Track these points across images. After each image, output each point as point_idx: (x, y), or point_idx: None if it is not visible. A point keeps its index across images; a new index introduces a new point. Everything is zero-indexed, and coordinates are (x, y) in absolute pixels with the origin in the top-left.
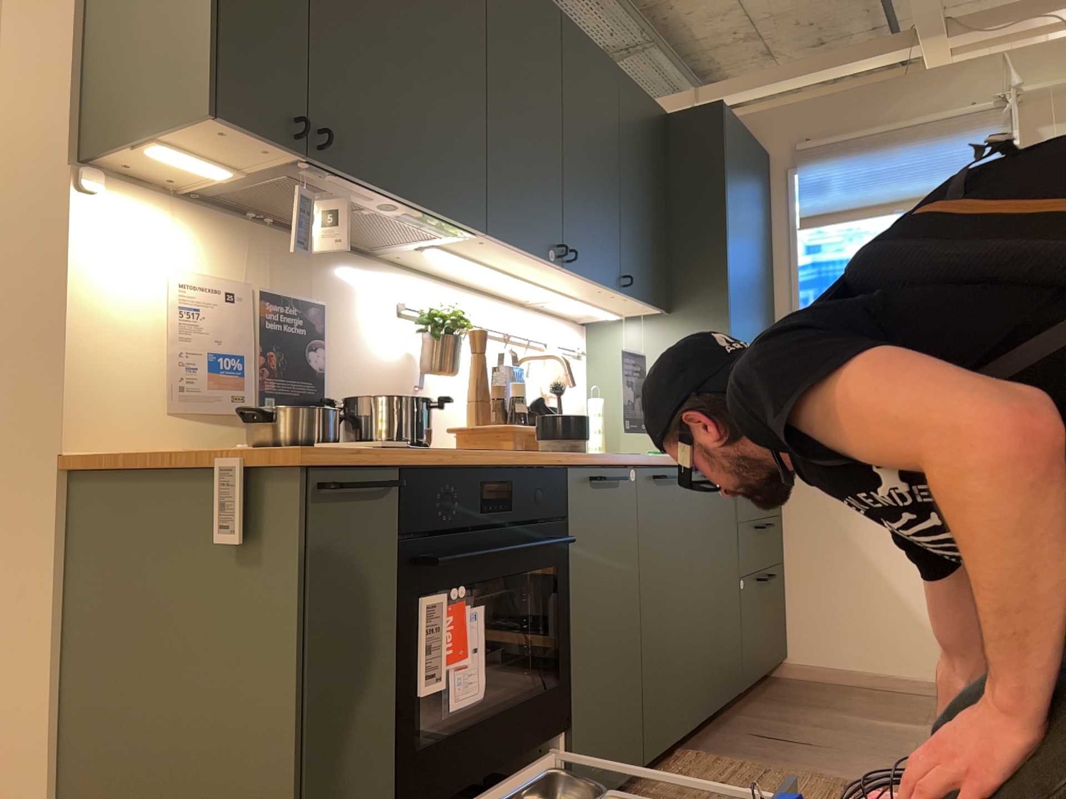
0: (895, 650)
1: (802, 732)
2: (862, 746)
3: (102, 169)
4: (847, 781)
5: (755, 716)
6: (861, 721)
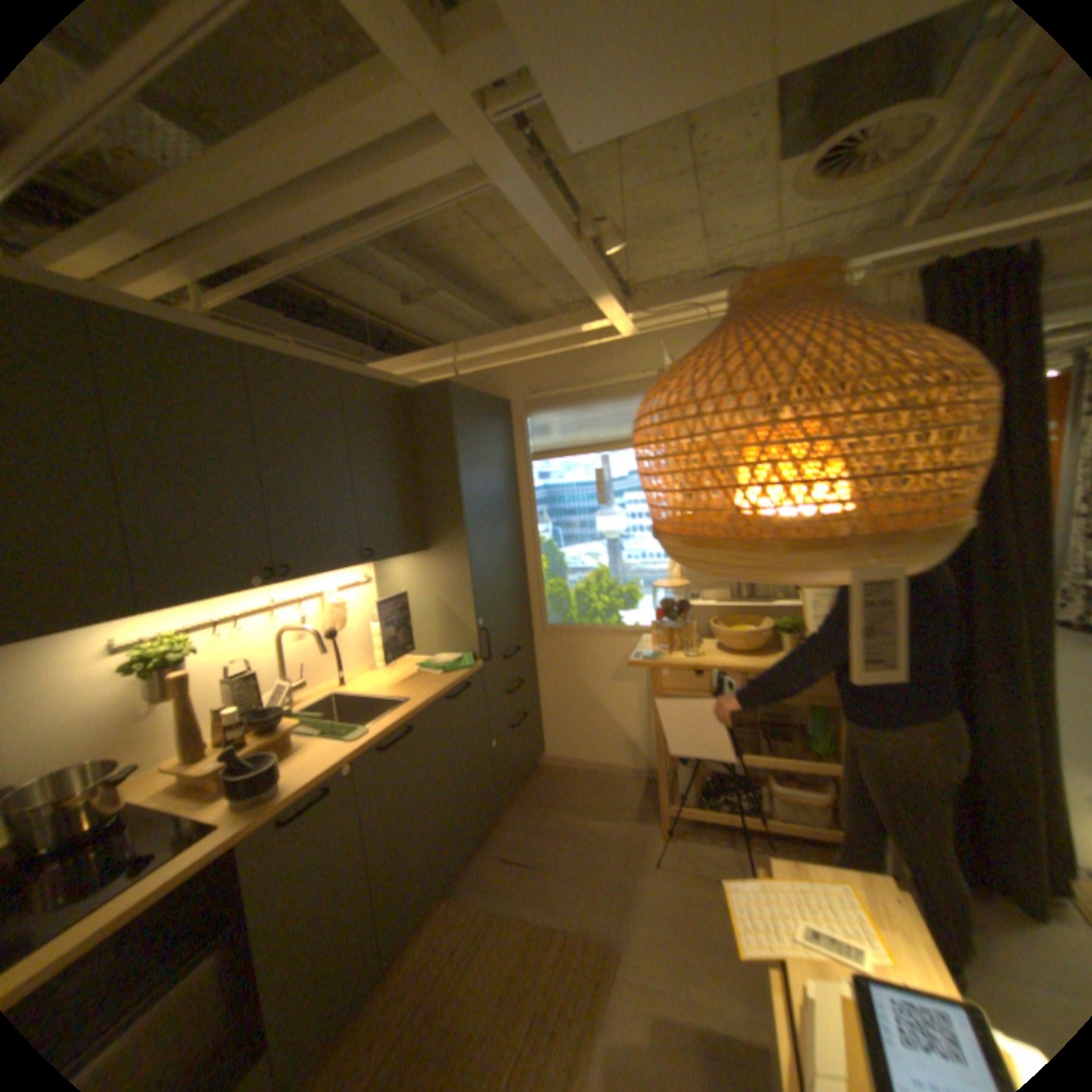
0: (607, 750)
1: (532, 850)
2: (567, 865)
3: None
4: (541, 933)
5: (507, 831)
6: (576, 825)
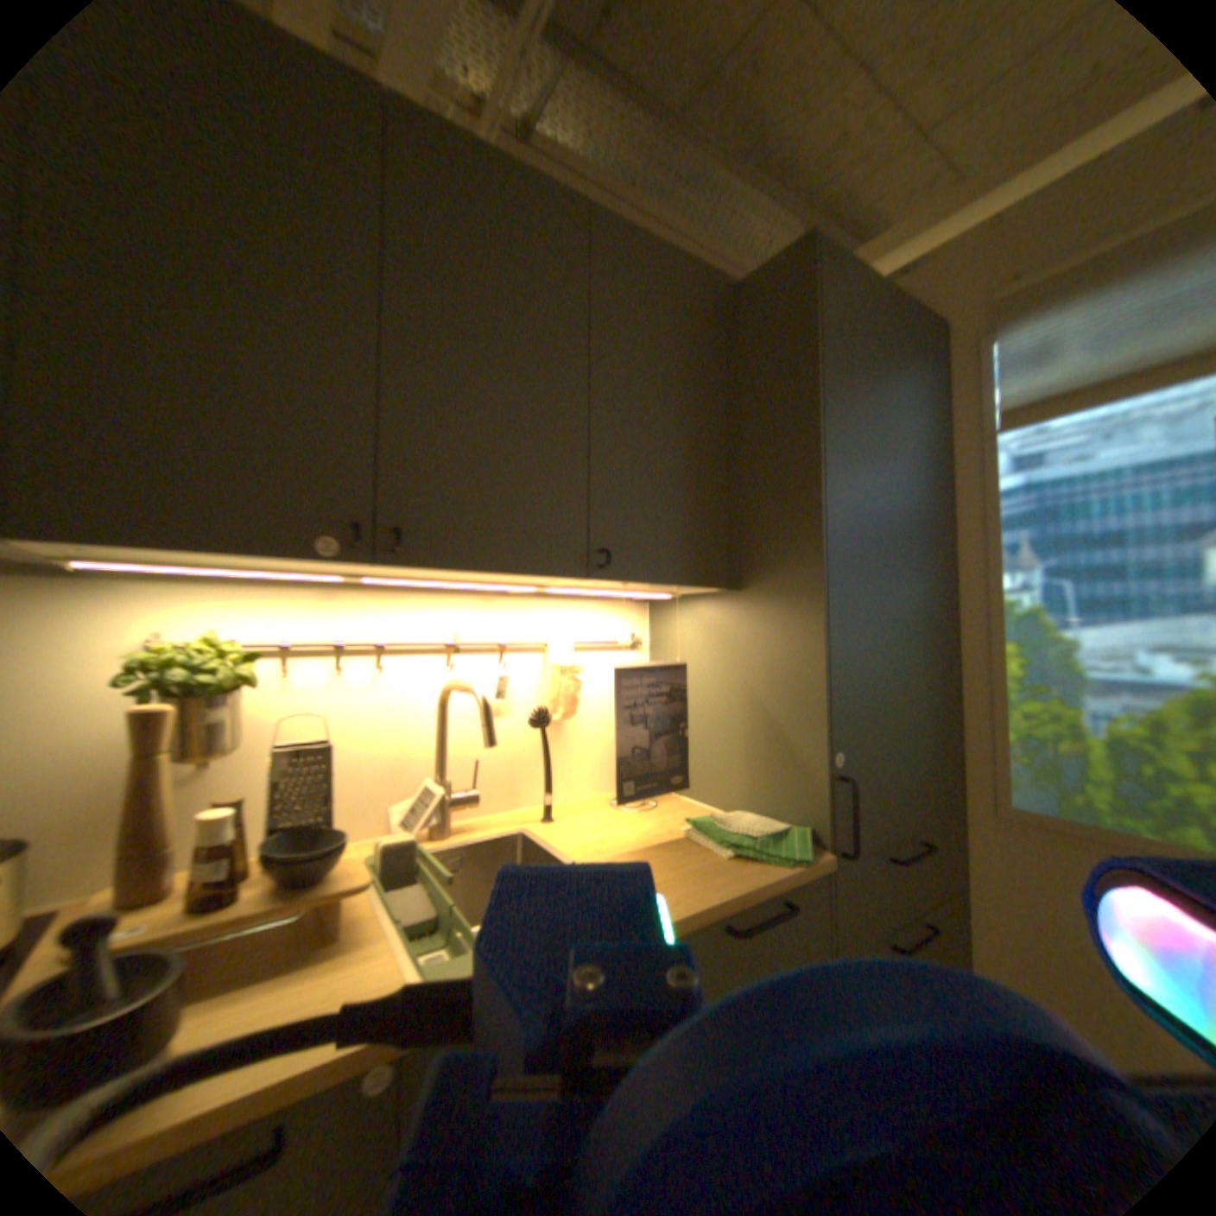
0: None
1: None
2: None
3: None
4: None
5: None
6: None
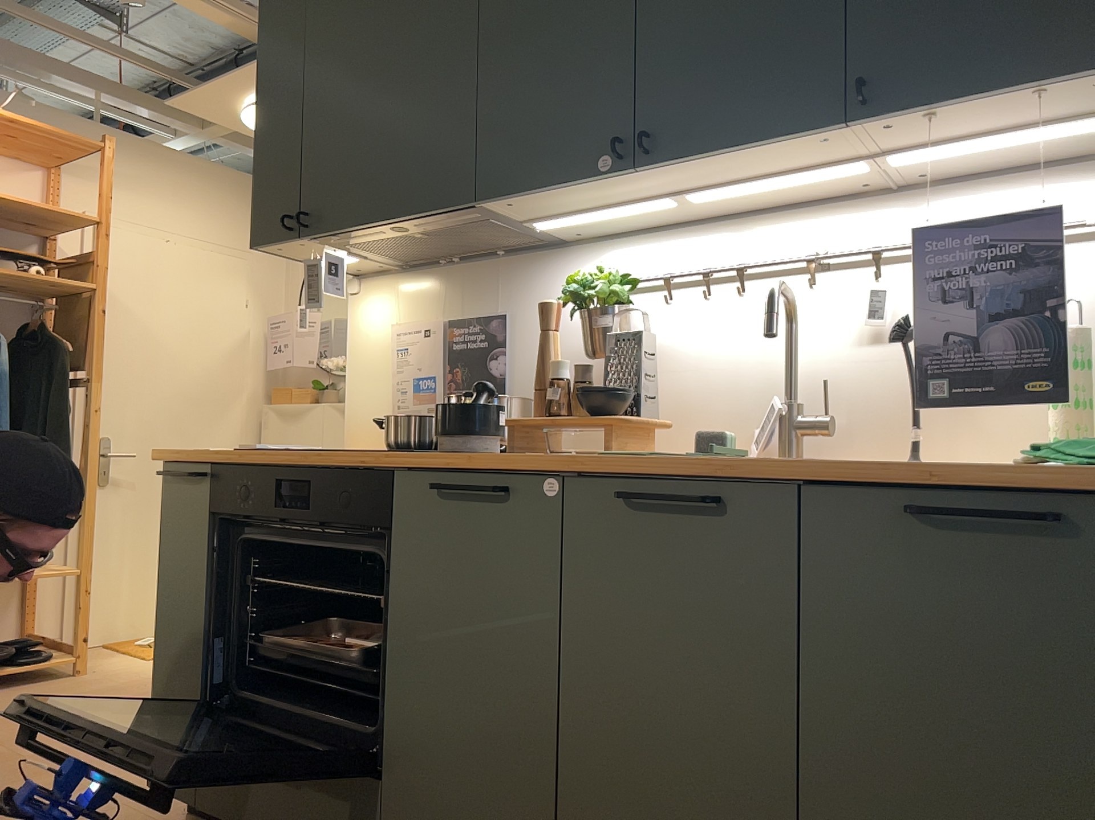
0: None
1: None
2: None
3: (364, 275)
4: None
5: None
6: None
